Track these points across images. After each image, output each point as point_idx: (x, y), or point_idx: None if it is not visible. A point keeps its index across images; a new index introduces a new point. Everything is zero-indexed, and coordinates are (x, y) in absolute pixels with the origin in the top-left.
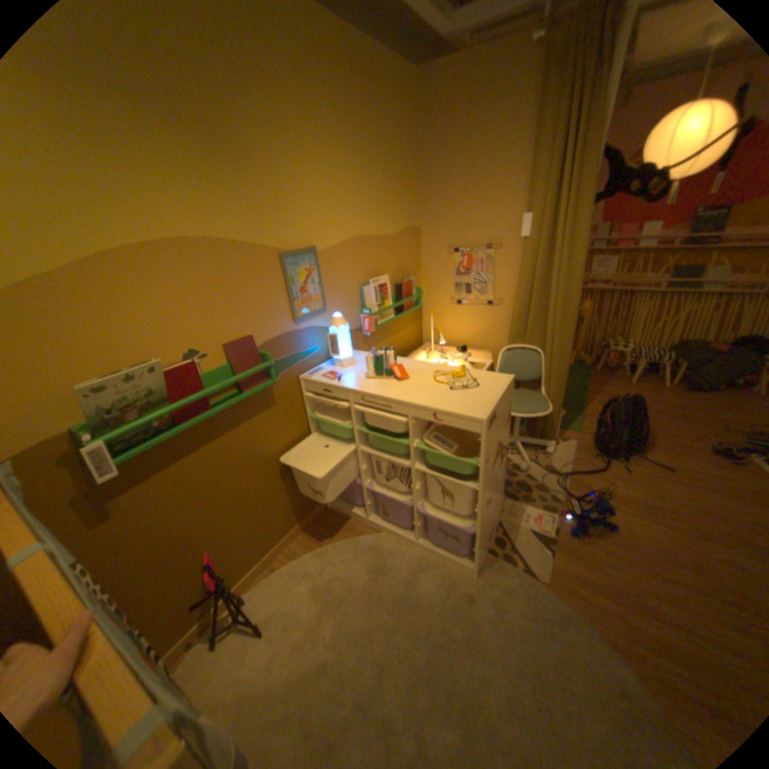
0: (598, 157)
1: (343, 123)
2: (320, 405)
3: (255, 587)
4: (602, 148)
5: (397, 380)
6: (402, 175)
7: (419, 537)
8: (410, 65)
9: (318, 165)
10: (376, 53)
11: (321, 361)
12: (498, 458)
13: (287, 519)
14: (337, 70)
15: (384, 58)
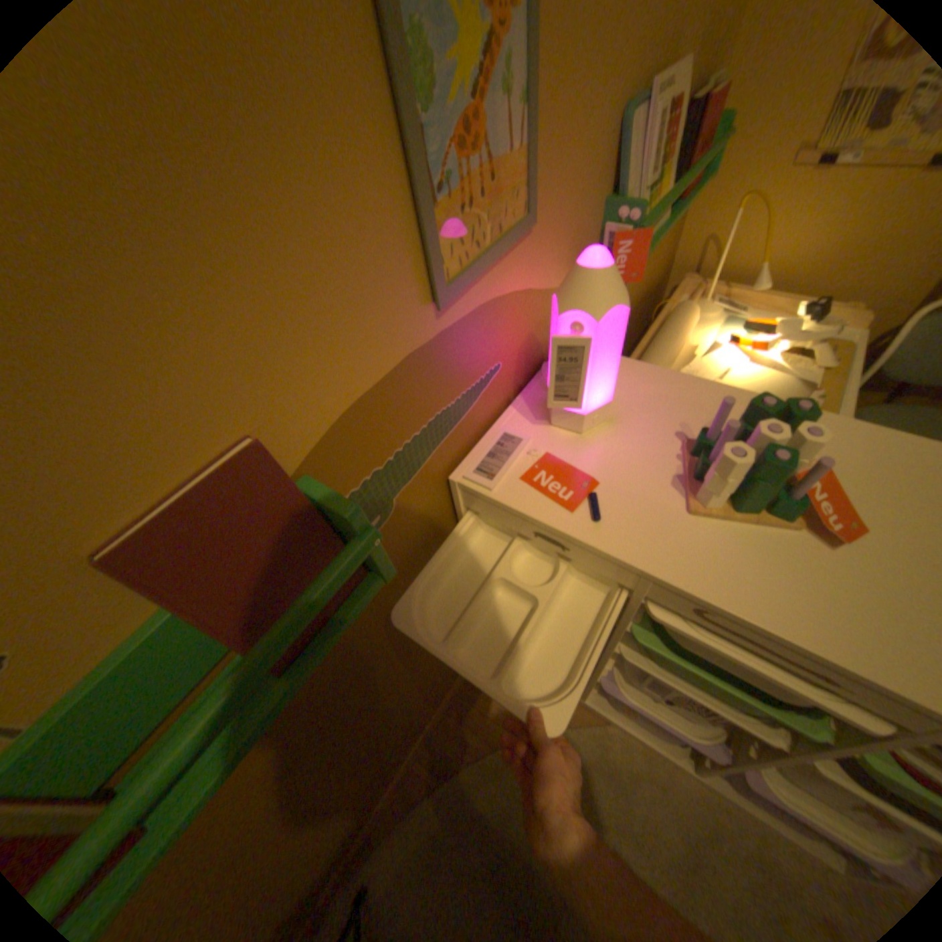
0: None
1: None
2: None
3: (382, 846)
4: None
5: (830, 539)
6: None
7: (707, 772)
8: None
9: None
10: None
11: (502, 402)
12: None
13: (426, 711)
14: None
15: None
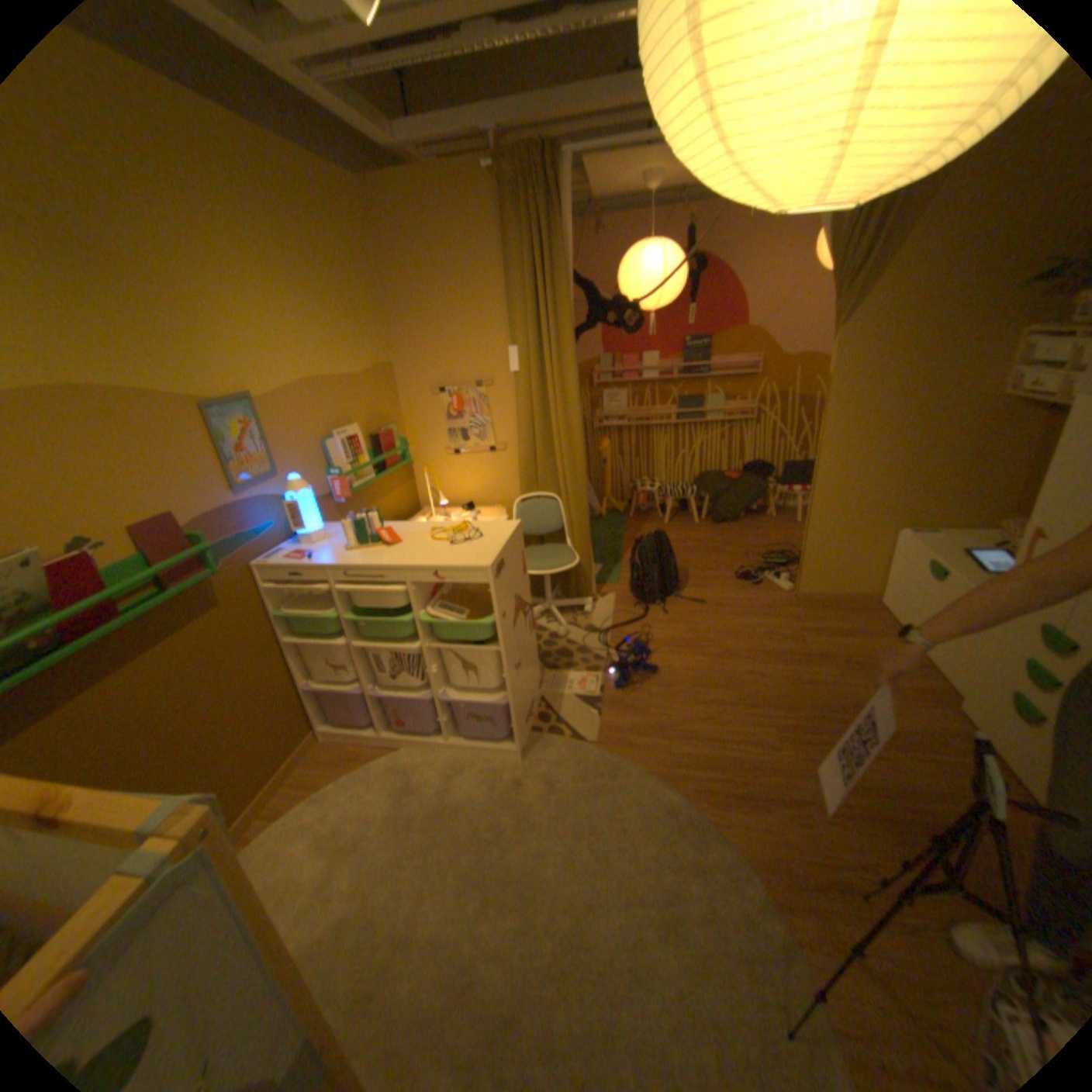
0: (568, 291)
1: (265, 241)
2: (287, 599)
3: None
4: (569, 281)
5: (387, 546)
6: (356, 302)
7: (448, 736)
8: (345, 175)
9: (239, 292)
10: (298, 161)
11: (279, 542)
12: (518, 614)
13: (260, 767)
14: (249, 179)
15: (309, 166)
